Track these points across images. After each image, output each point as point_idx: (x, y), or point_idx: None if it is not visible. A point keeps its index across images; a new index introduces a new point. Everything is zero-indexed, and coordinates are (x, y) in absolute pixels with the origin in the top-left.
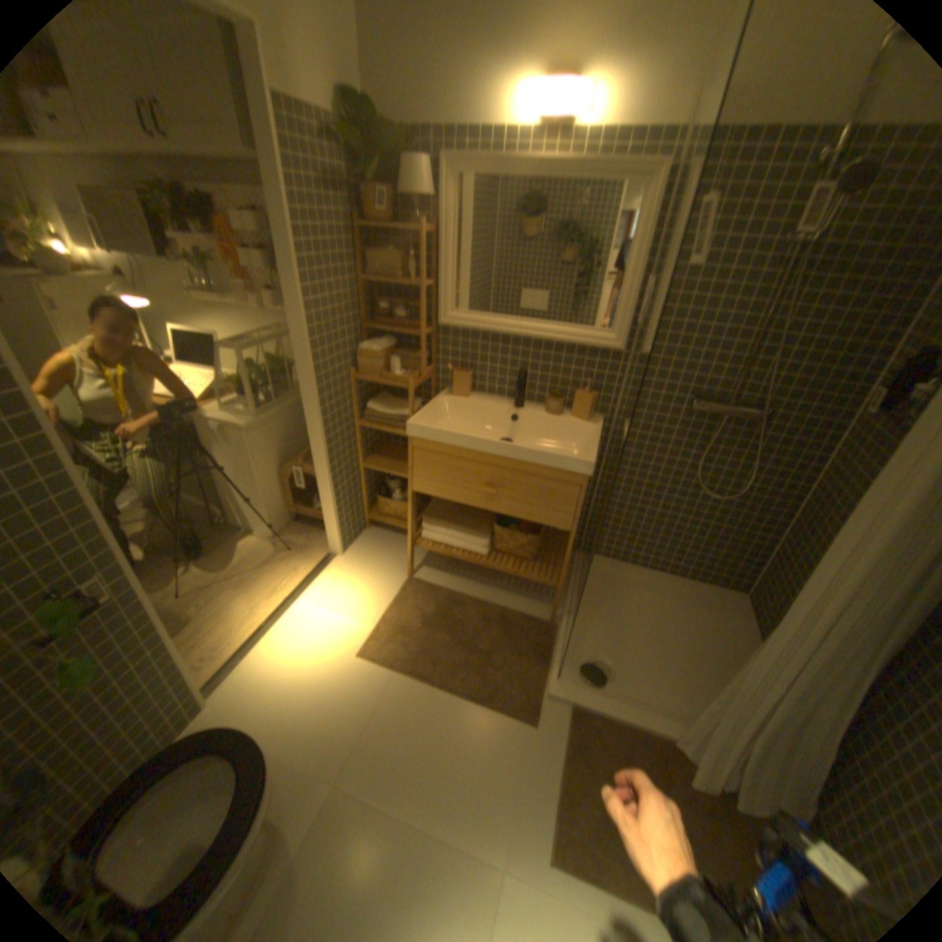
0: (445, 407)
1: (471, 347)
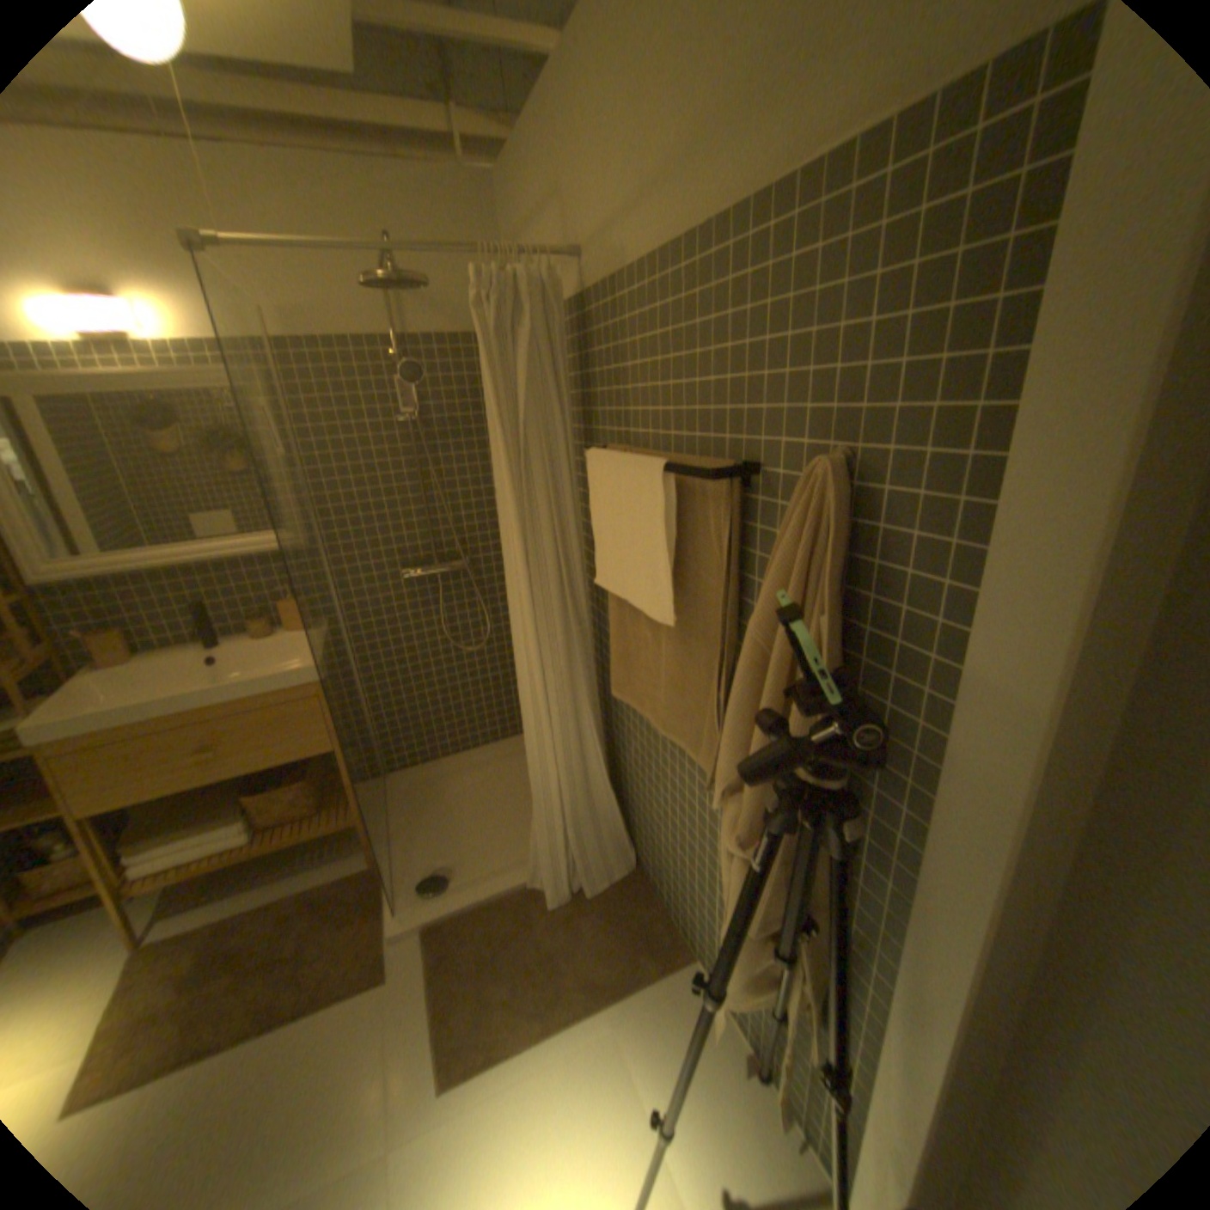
0: (92, 688)
1: (103, 600)
